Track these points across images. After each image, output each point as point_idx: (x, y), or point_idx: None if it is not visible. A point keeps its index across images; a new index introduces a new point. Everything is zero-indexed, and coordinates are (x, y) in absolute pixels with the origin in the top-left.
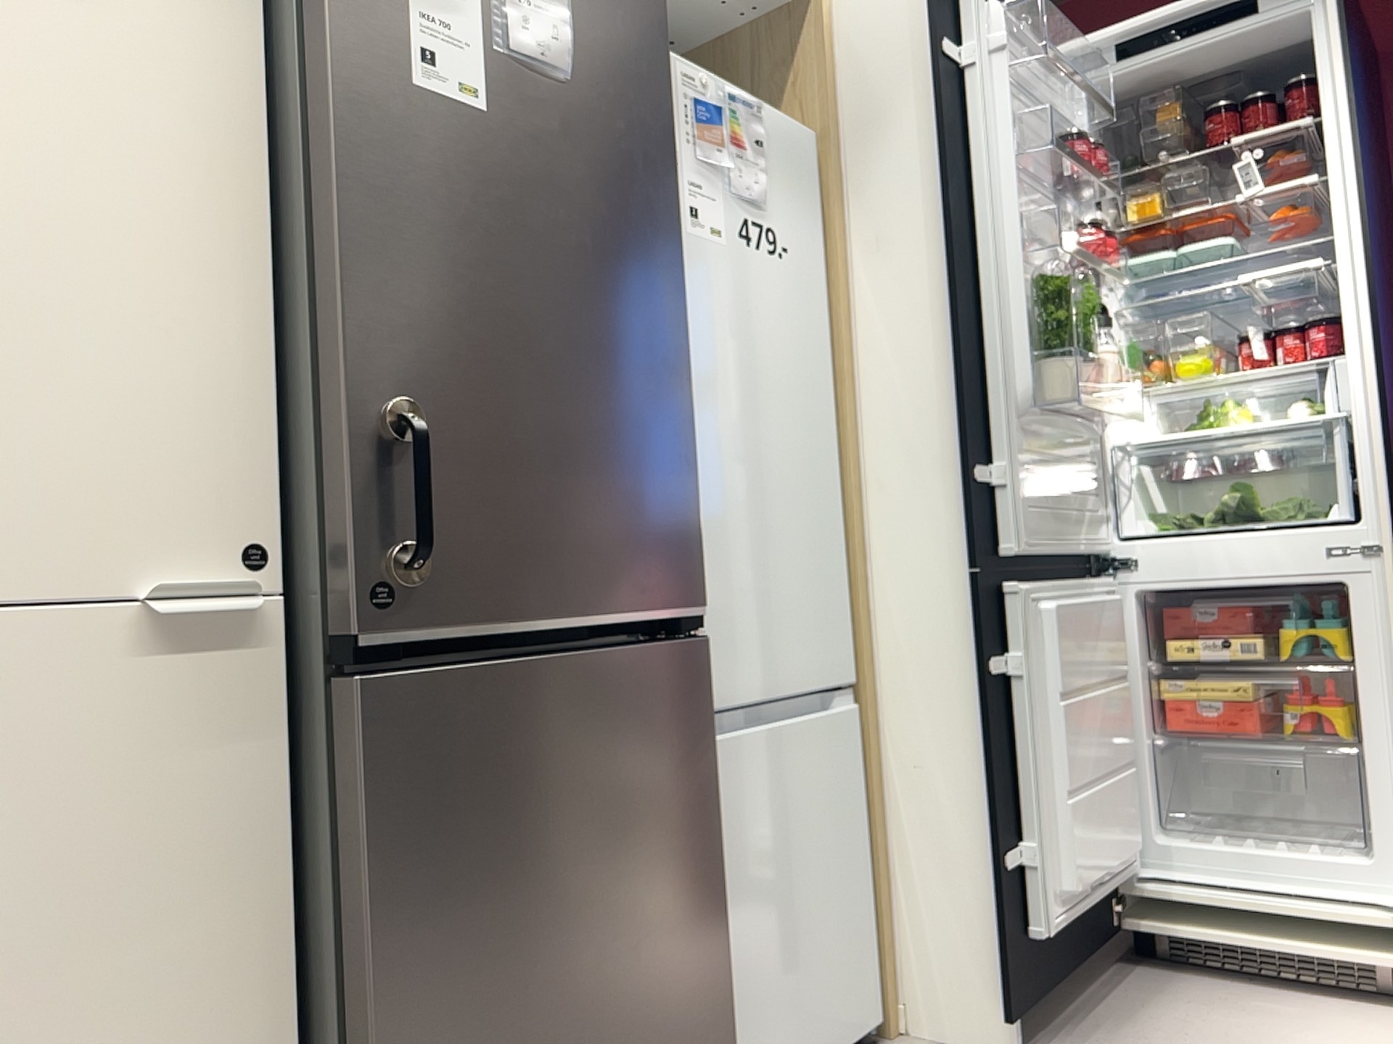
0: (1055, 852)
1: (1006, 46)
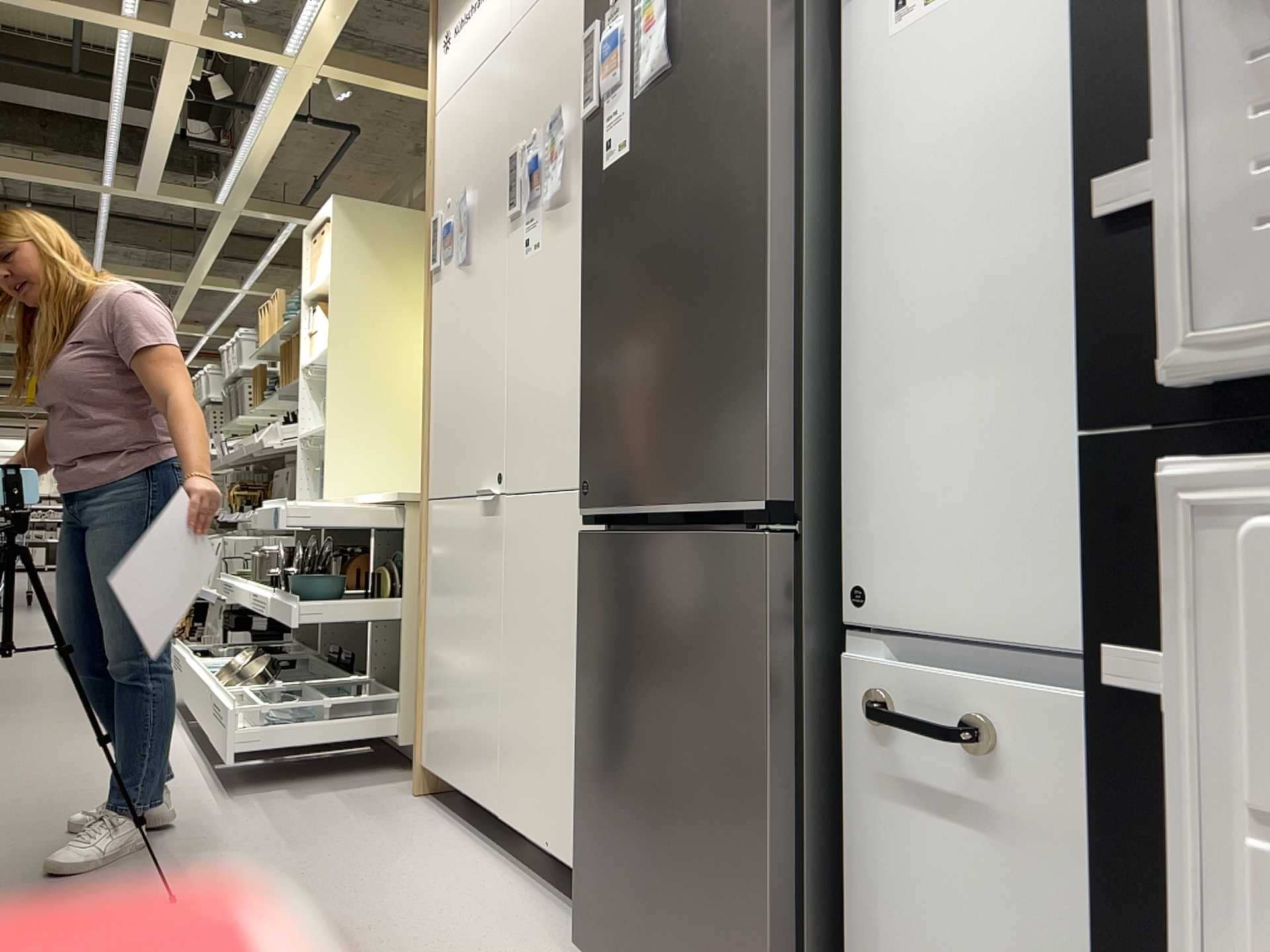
0: None
1: None
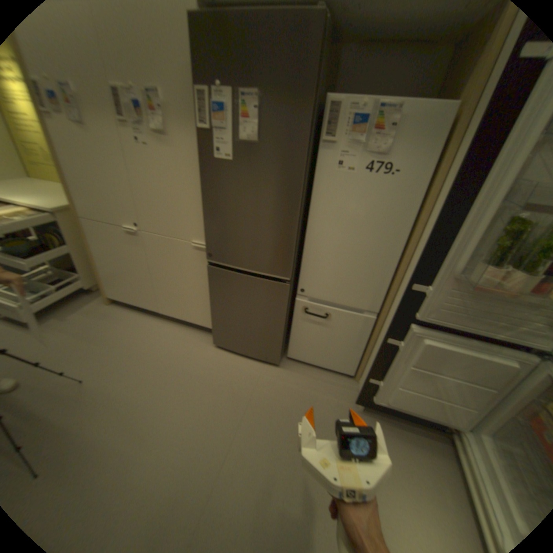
0: (390, 392)
1: None
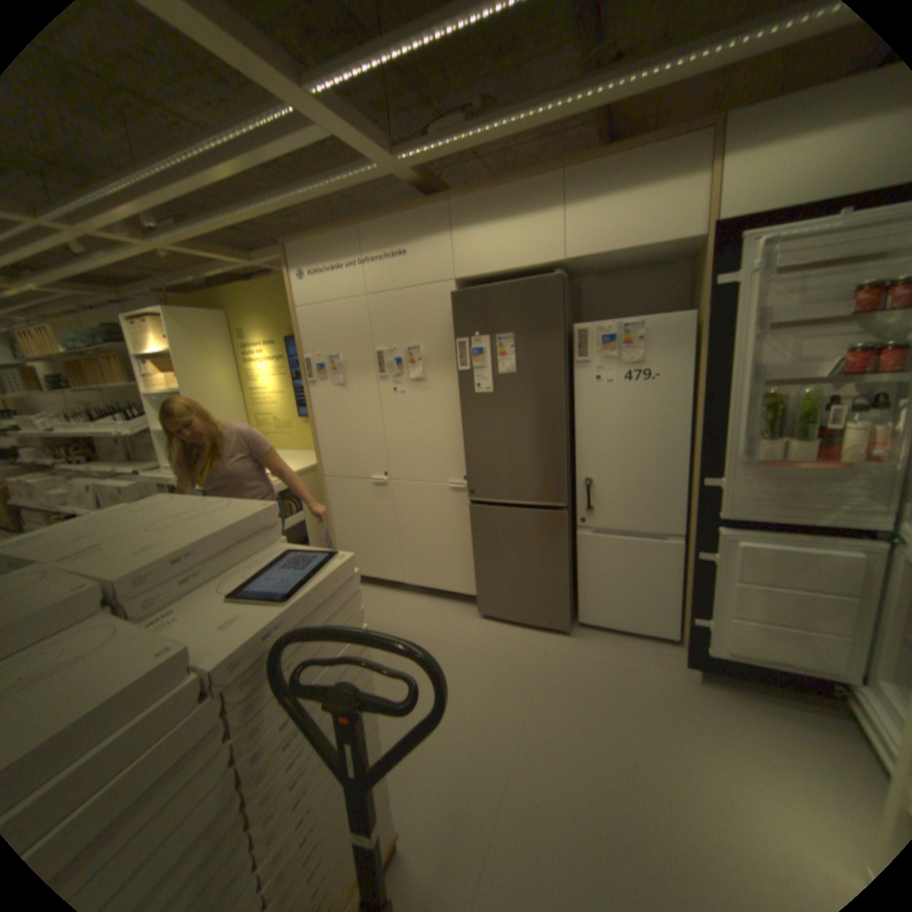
0: (727, 634)
1: (768, 264)
